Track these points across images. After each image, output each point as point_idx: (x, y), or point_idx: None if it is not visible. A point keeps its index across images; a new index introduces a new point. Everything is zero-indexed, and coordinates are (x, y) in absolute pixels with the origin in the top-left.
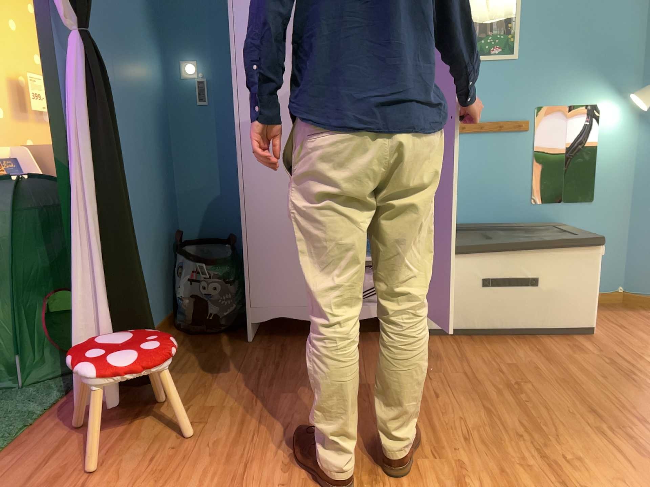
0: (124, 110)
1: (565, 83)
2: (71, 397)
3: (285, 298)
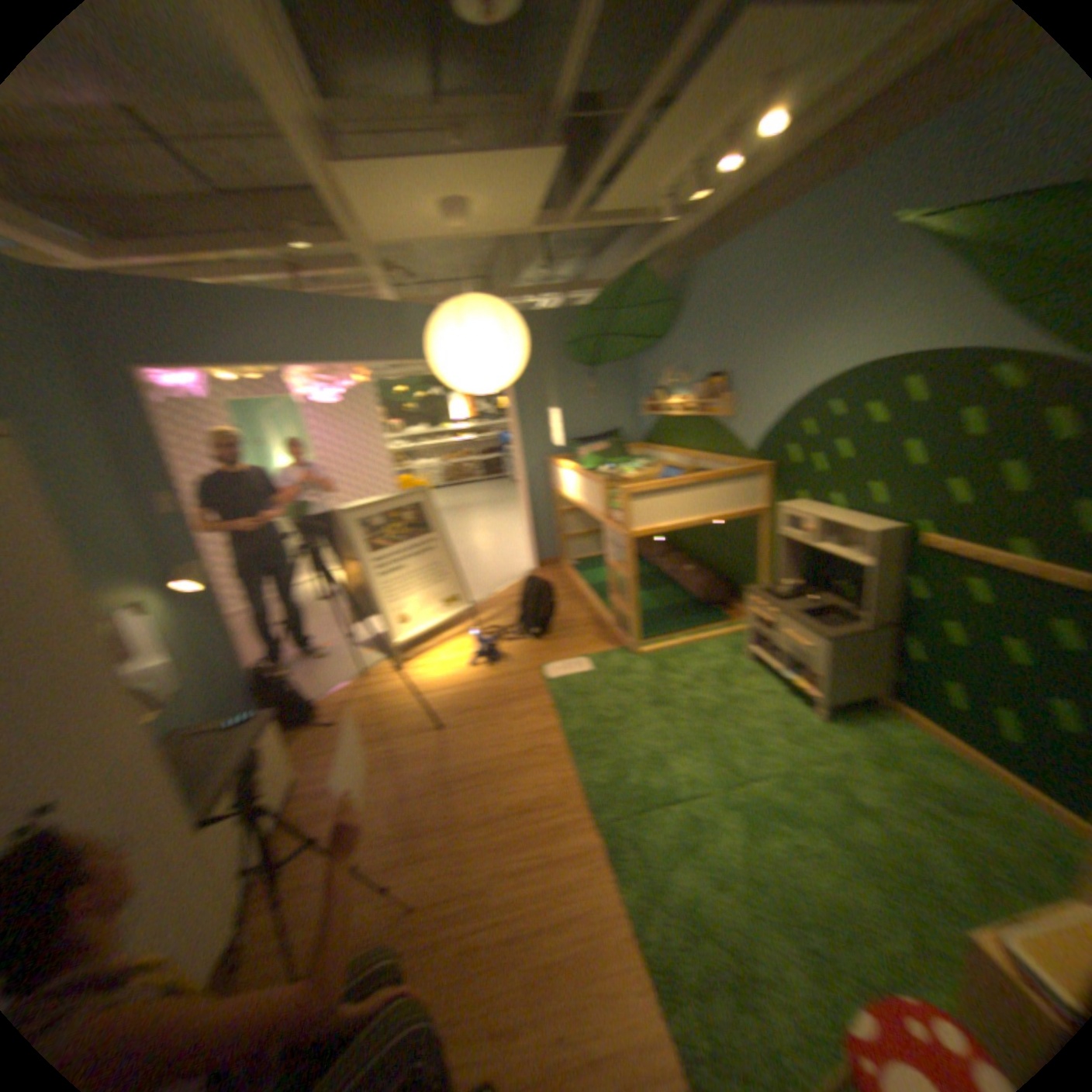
0: None
1: (111, 593)
2: None
3: None
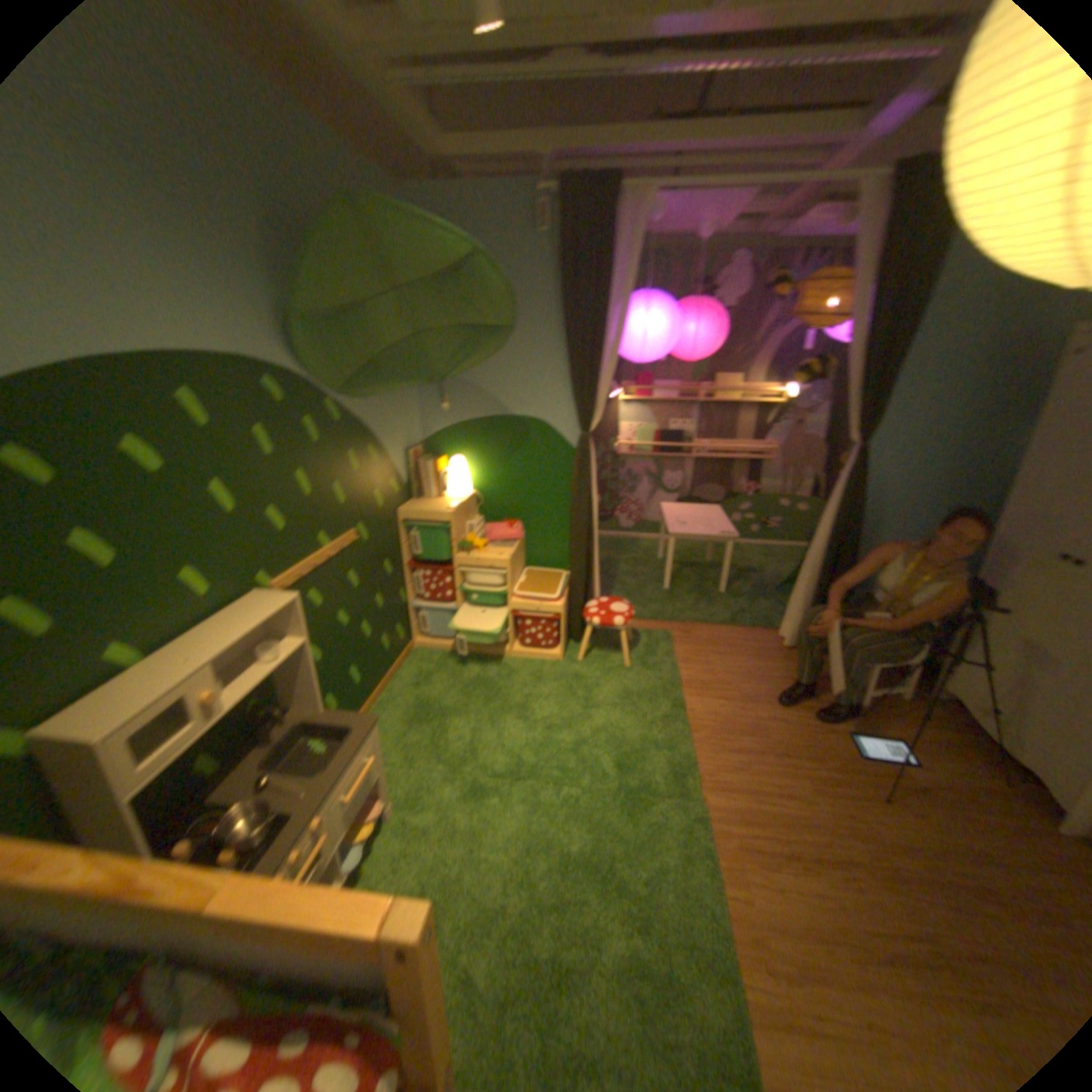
0: (930, 485)
1: None
2: (780, 632)
3: (967, 688)
